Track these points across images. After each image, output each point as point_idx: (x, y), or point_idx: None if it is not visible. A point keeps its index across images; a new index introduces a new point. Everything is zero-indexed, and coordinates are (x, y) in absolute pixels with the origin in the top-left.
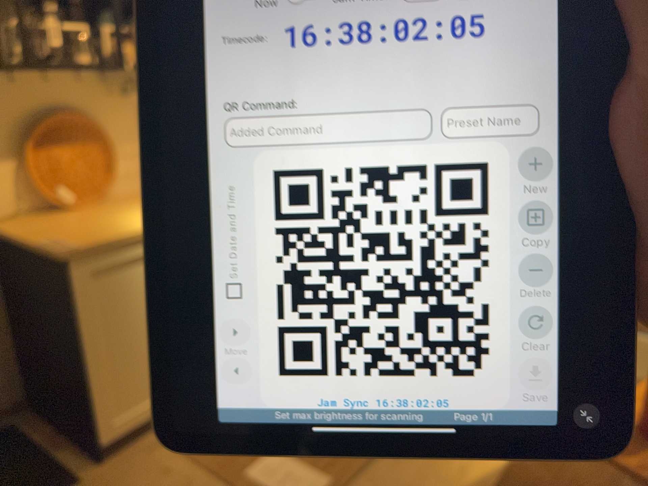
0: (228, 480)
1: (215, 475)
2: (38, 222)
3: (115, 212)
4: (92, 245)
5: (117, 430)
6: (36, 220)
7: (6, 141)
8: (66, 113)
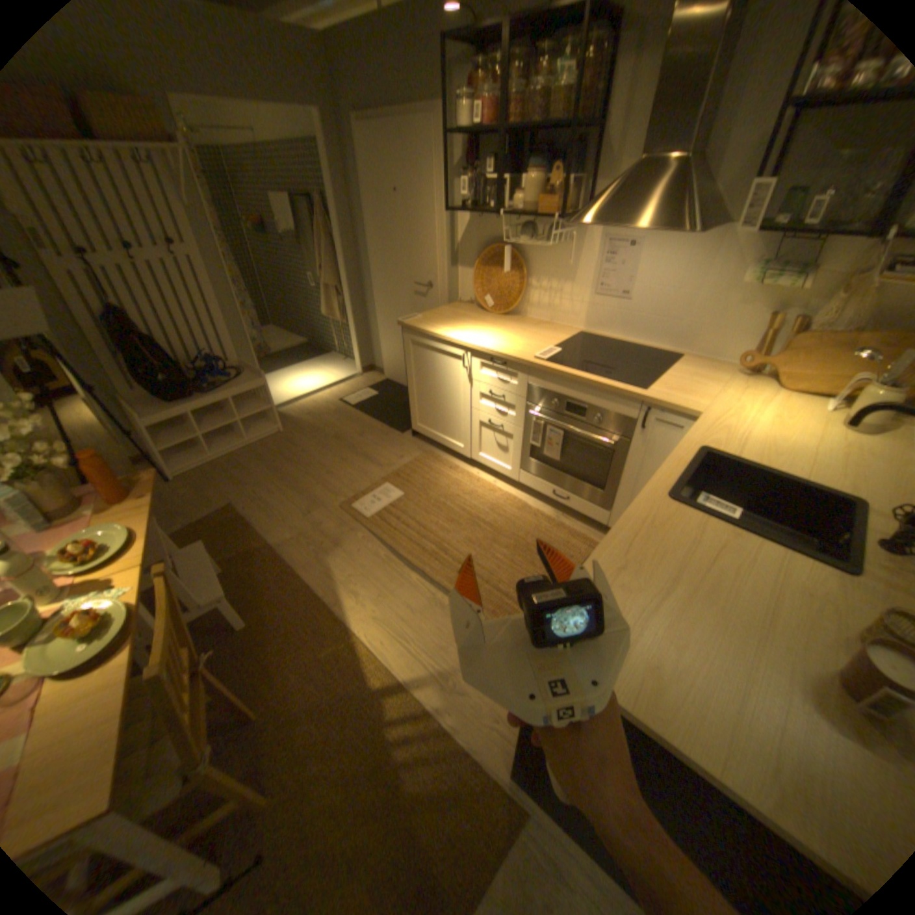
0: (387, 477)
1: (392, 472)
2: (459, 310)
3: (479, 322)
4: (409, 326)
5: (418, 428)
6: (465, 309)
7: (476, 257)
8: (502, 245)
